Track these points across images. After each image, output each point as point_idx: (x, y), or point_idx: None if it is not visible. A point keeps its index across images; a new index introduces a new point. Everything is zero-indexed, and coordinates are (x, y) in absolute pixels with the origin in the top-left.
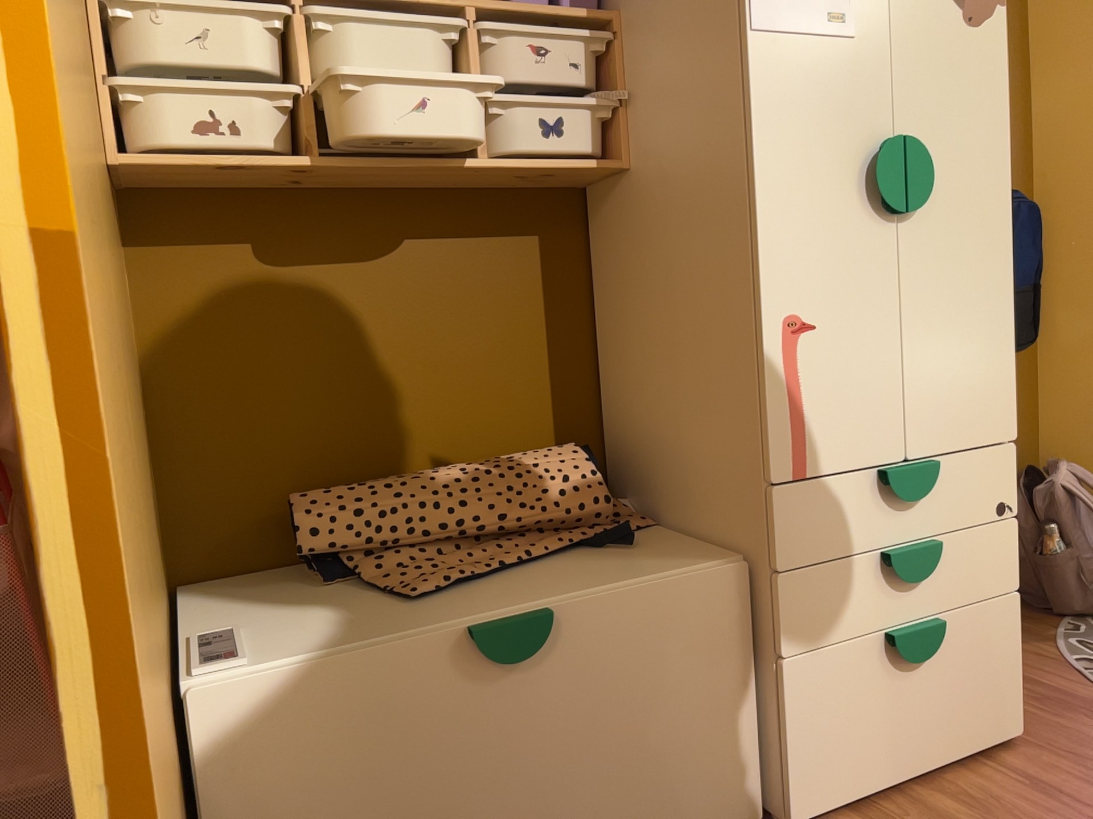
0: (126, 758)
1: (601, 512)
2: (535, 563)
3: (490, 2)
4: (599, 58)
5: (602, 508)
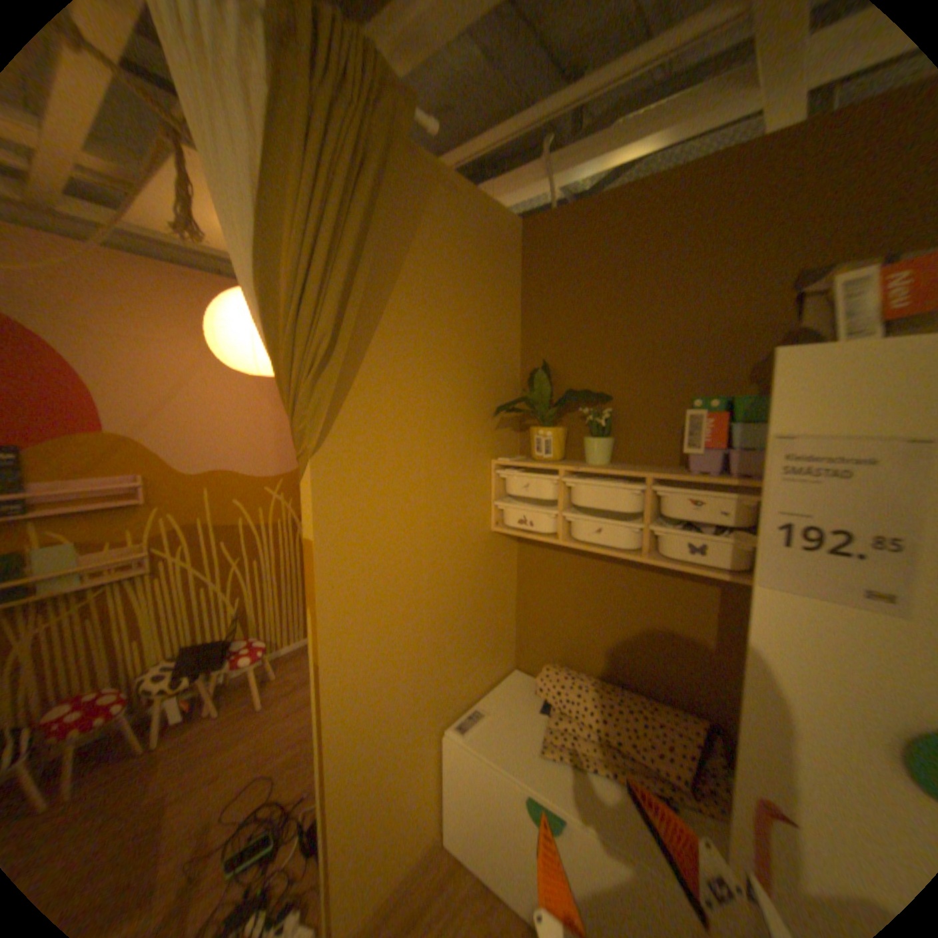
0: (327, 781)
1: (680, 785)
2: (615, 783)
3: (663, 473)
4: (749, 510)
5: (701, 780)
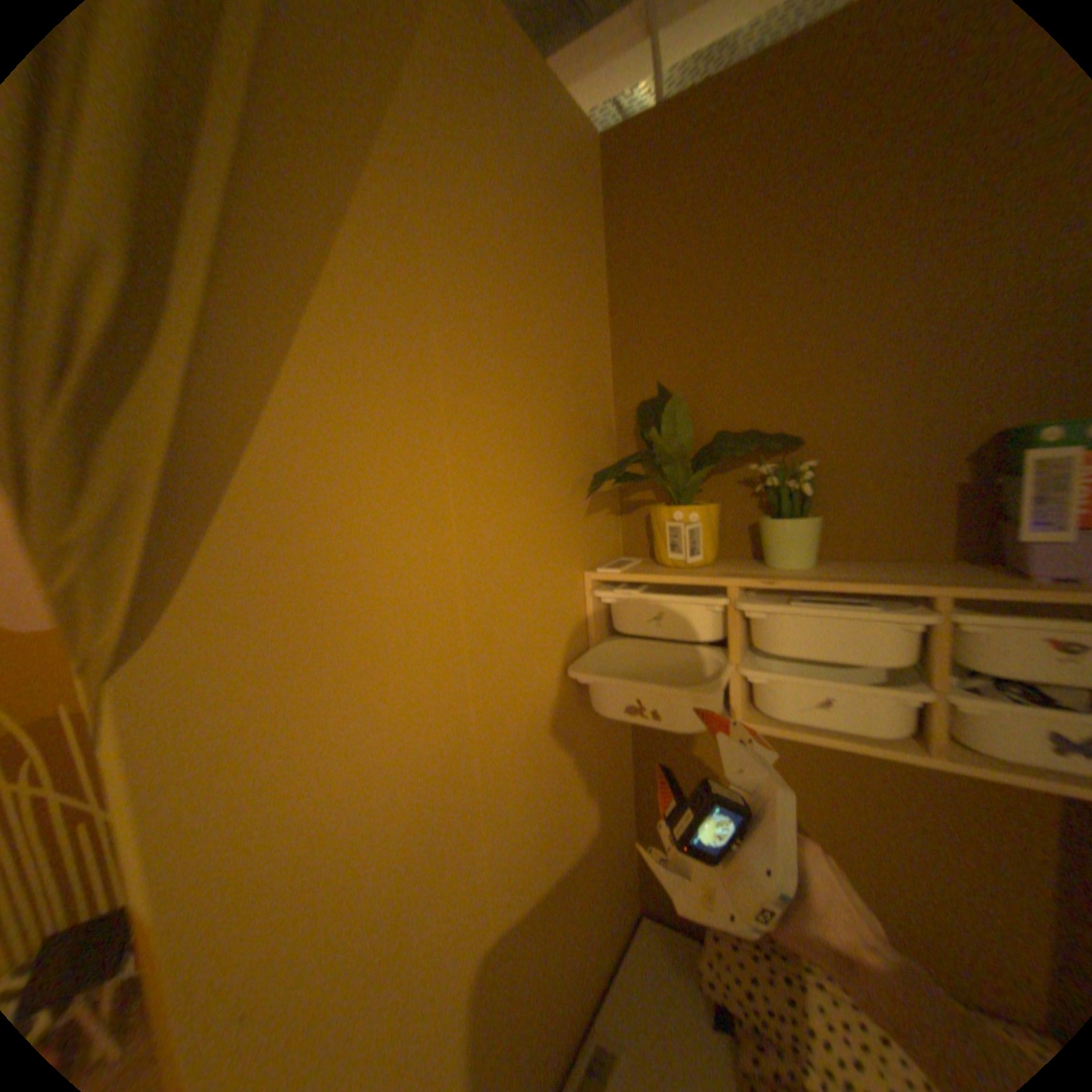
0: None
1: None
2: None
3: (981, 586)
4: None
5: None
